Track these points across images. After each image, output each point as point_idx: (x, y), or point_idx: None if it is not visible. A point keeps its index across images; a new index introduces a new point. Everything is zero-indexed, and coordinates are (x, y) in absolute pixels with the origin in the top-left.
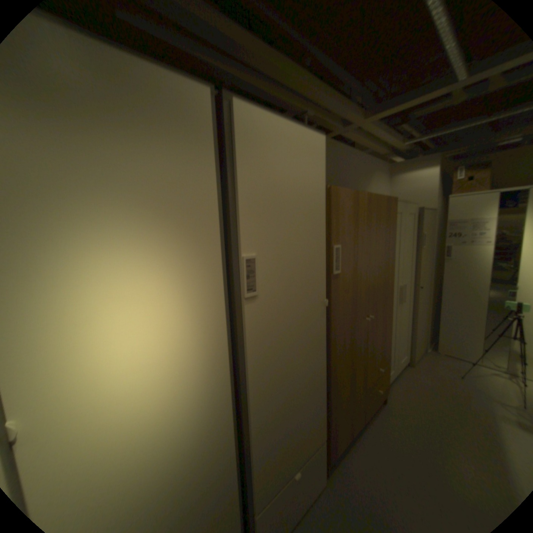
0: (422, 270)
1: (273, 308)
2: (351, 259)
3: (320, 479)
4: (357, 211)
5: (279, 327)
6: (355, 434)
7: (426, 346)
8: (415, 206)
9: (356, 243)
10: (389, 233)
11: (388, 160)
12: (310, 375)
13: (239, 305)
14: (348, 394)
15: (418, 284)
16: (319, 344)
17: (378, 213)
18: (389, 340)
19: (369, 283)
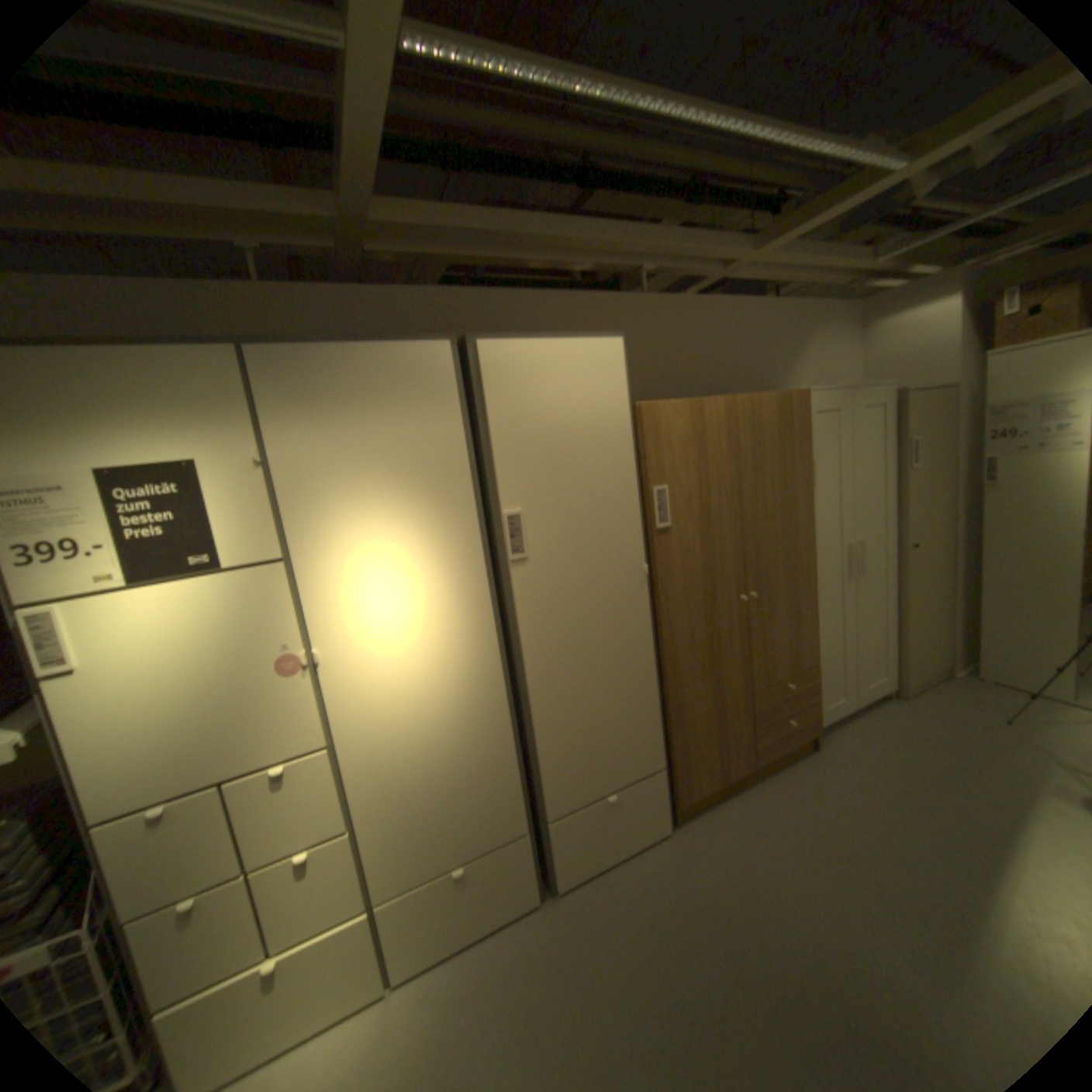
0: (915, 513)
1: (552, 576)
2: (694, 506)
3: (658, 822)
4: (700, 432)
5: (564, 600)
6: (733, 780)
7: (948, 665)
8: (884, 391)
9: (703, 480)
10: (790, 454)
11: (857, 294)
12: (623, 669)
13: (506, 572)
14: (710, 713)
15: (905, 541)
16: (637, 629)
17: (755, 425)
18: (813, 640)
19: (743, 541)
